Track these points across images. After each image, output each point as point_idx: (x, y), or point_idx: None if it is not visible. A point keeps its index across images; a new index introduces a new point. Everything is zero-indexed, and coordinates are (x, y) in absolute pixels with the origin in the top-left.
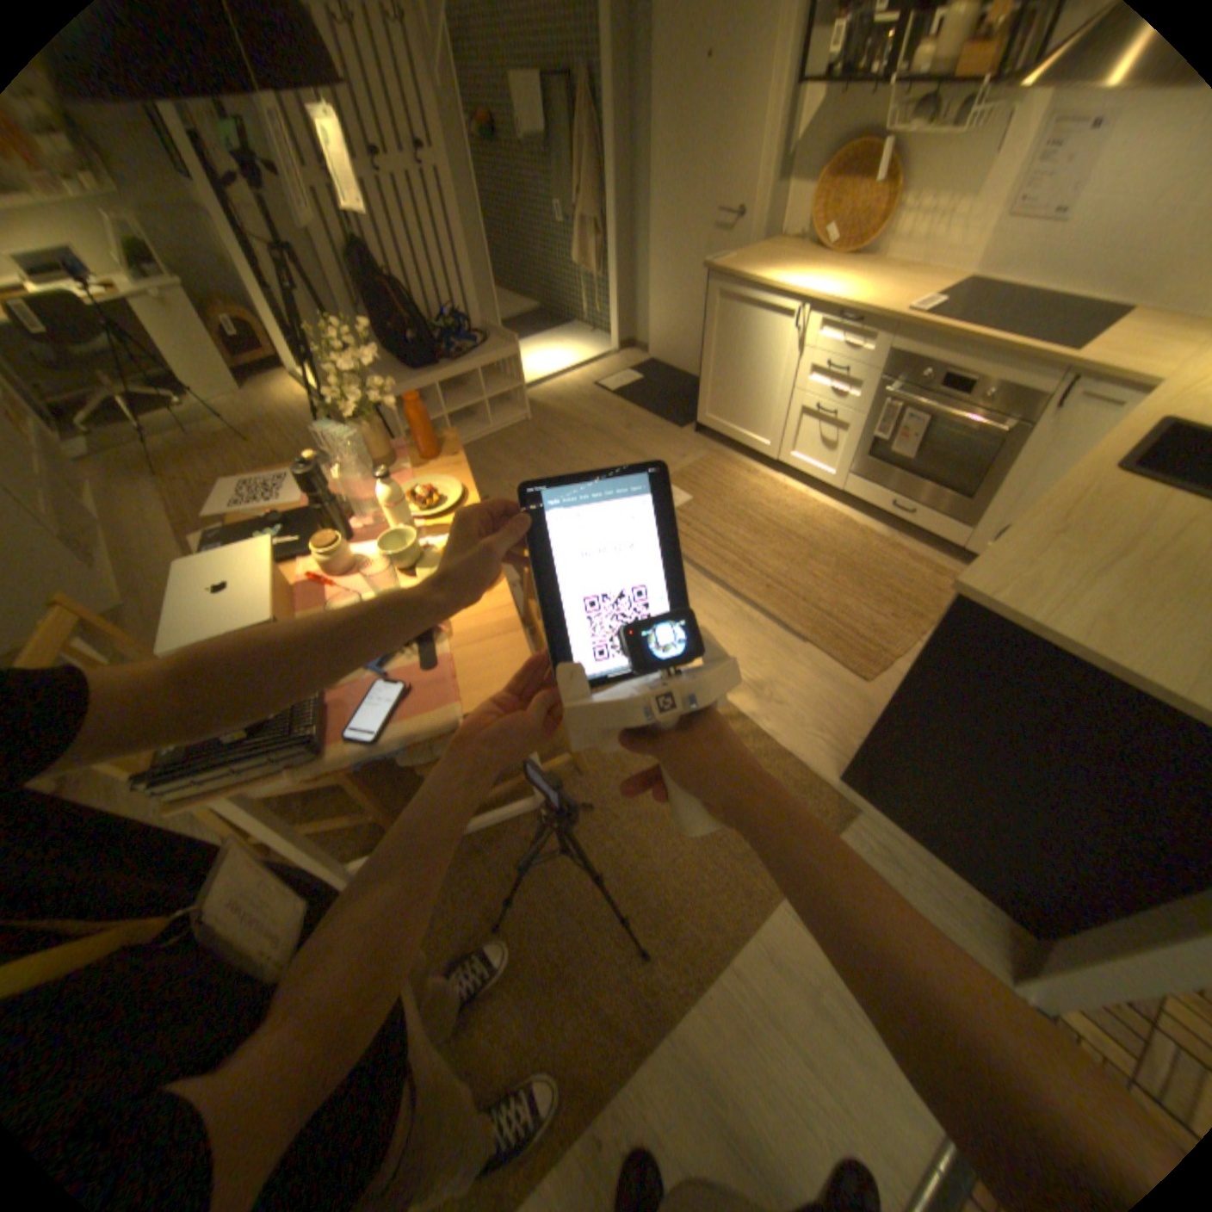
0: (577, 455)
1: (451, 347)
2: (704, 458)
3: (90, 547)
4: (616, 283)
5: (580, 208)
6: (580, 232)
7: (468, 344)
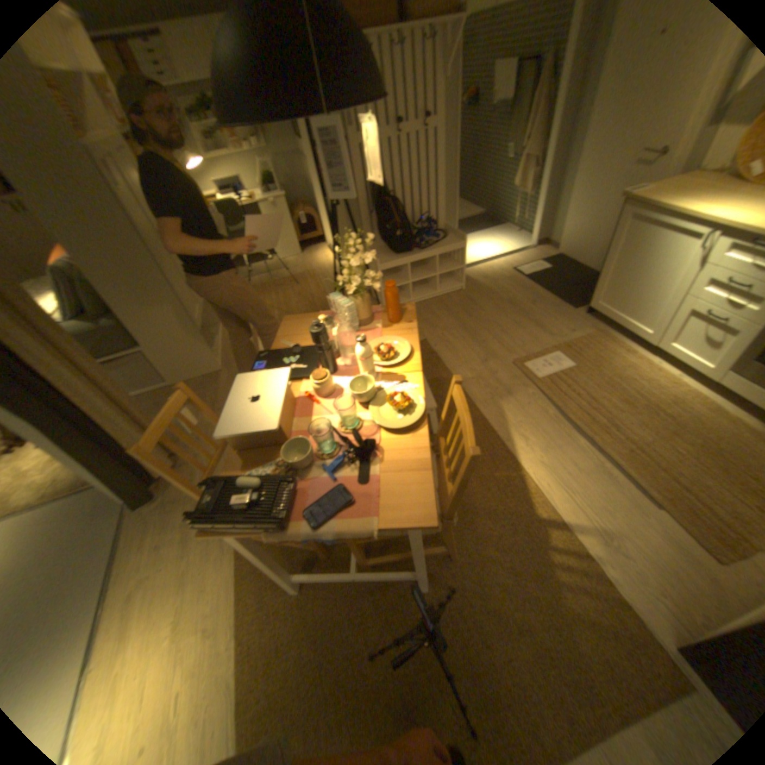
0: (492, 319)
1: (422, 240)
2: (590, 335)
3: (215, 335)
4: (544, 199)
5: (528, 148)
6: (524, 164)
7: (433, 239)
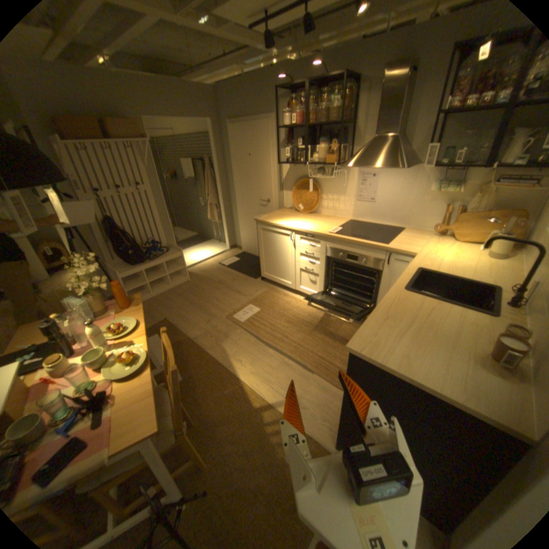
0: (210, 294)
1: (152, 255)
2: (265, 291)
3: None
4: (226, 225)
5: (209, 200)
6: (211, 208)
7: (160, 253)
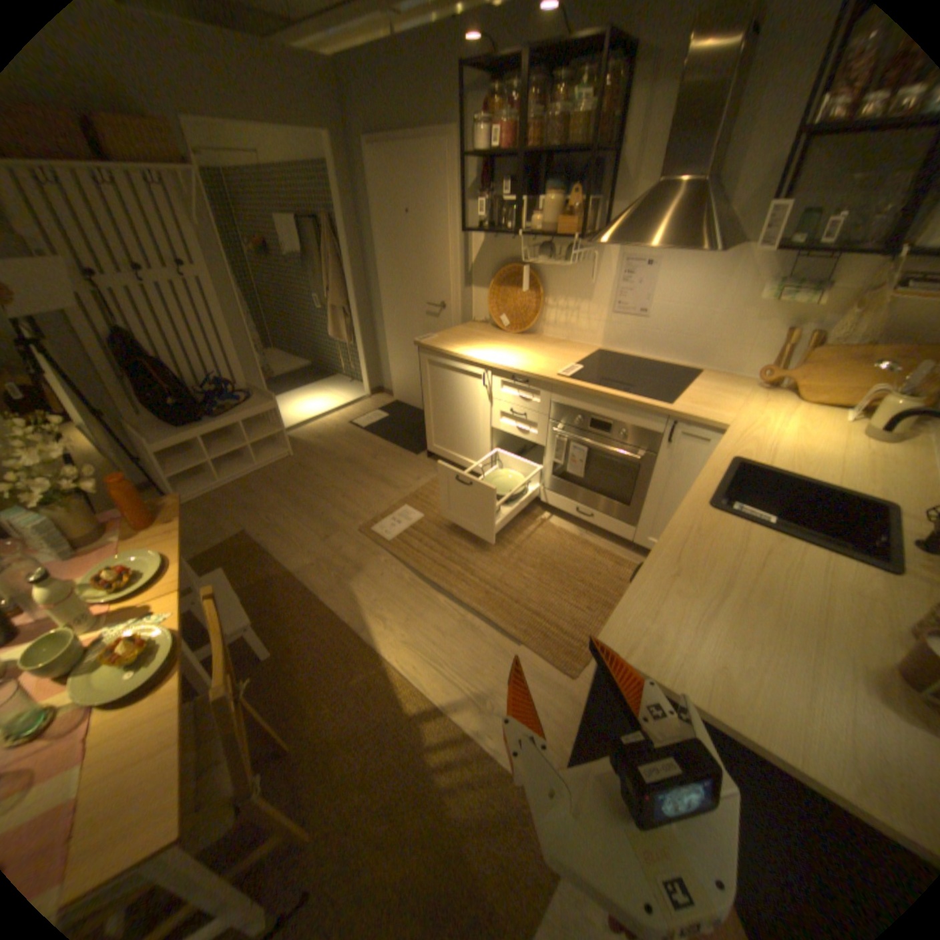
0: (330, 483)
1: (217, 405)
2: (435, 479)
3: None
4: (365, 349)
5: (331, 300)
6: (335, 314)
7: (233, 402)
